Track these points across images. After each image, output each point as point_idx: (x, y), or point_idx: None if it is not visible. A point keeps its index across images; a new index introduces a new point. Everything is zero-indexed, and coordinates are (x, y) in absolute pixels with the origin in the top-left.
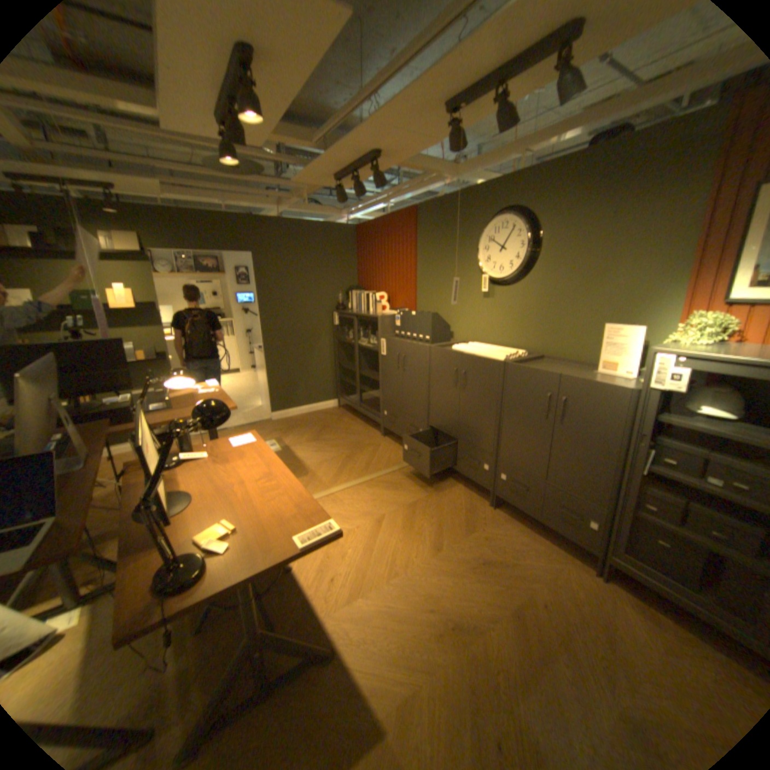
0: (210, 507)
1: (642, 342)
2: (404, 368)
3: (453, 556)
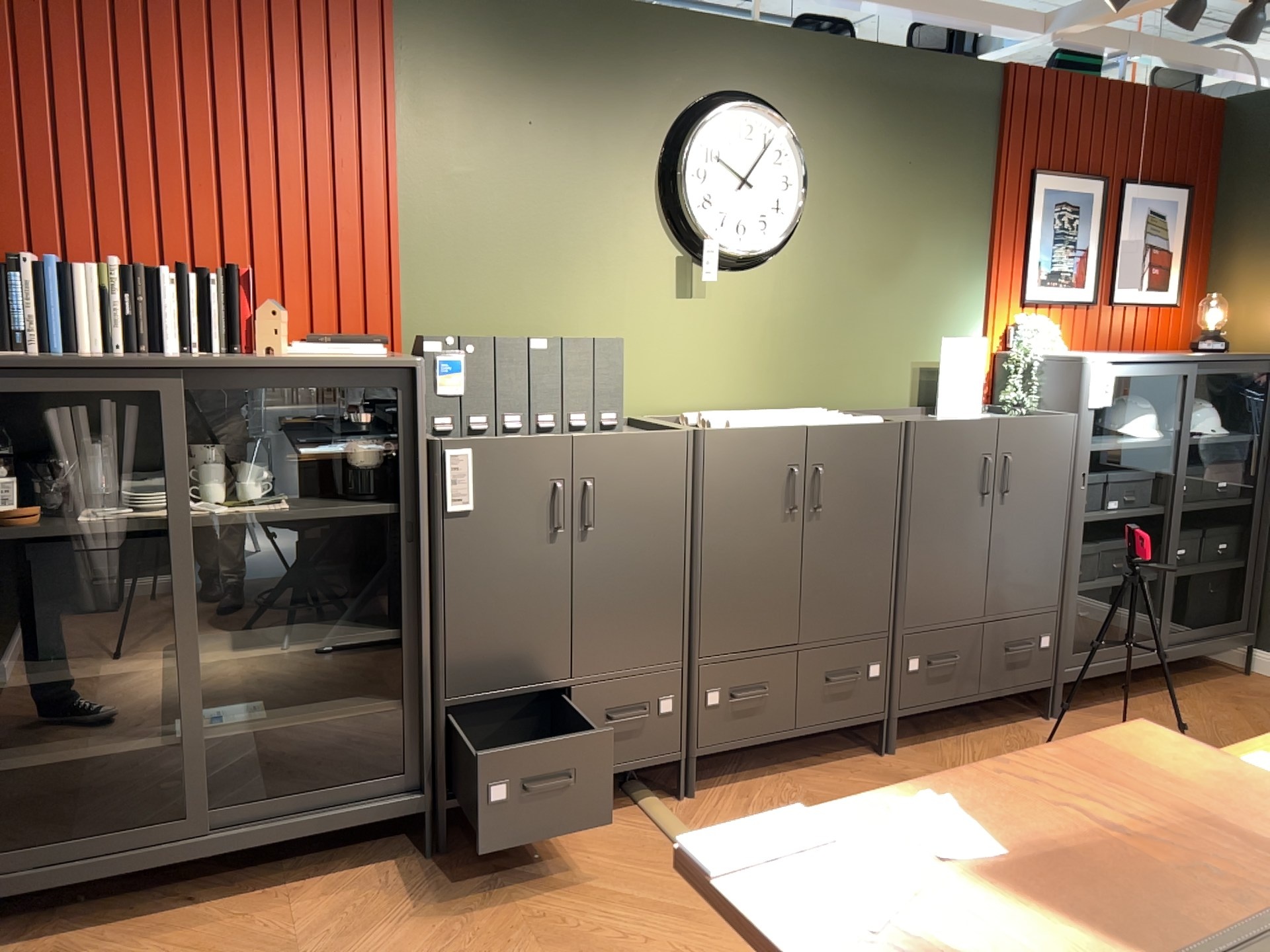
0: None
1: (984, 361)
2: (584, 527)
3: None
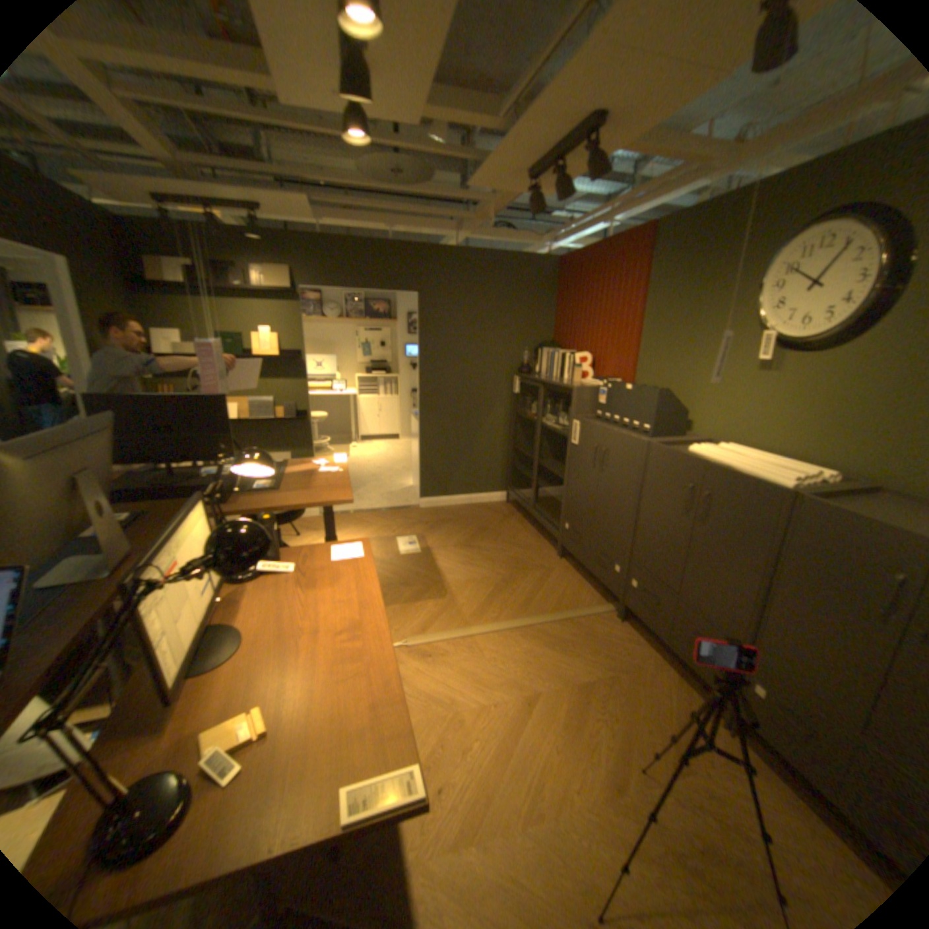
0: (254, 669)
1: None
2: (604, 468)
3: (647, 815)
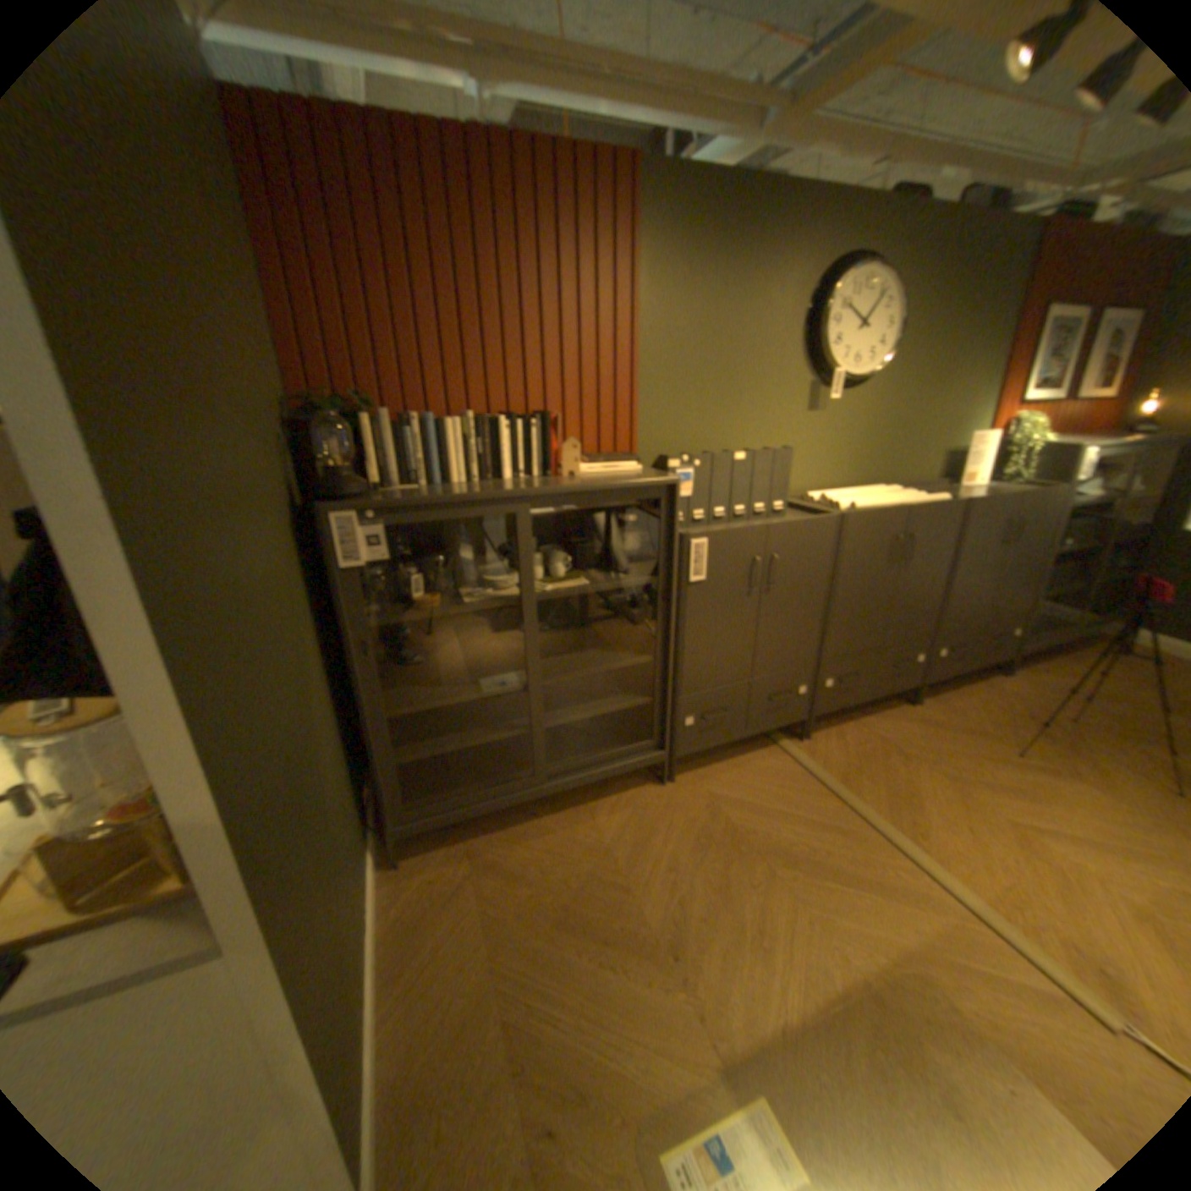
0: None
1: (996, 446)
2: (770, 584)
3: (1061, 763)
